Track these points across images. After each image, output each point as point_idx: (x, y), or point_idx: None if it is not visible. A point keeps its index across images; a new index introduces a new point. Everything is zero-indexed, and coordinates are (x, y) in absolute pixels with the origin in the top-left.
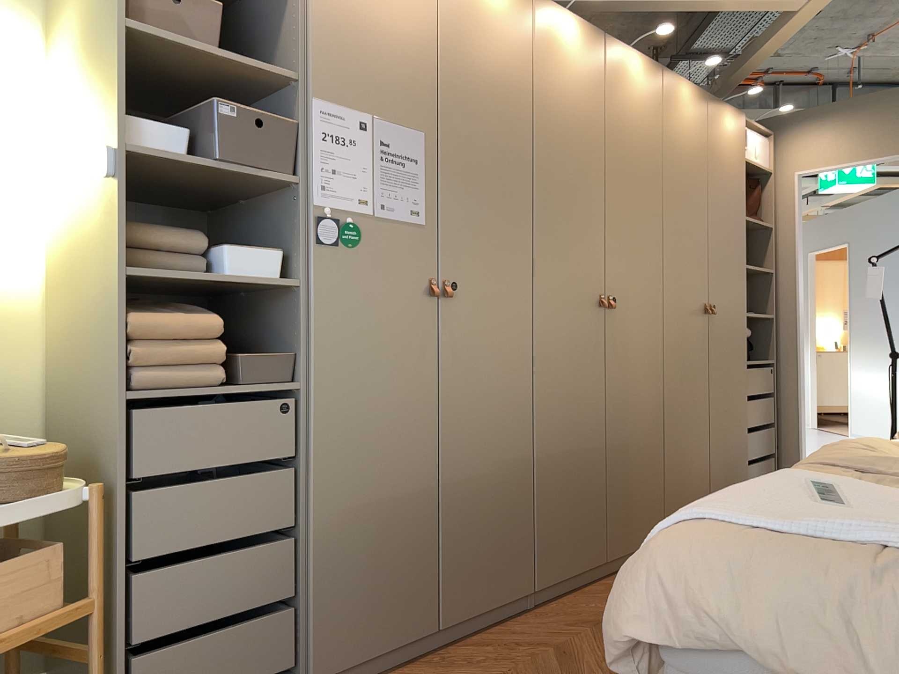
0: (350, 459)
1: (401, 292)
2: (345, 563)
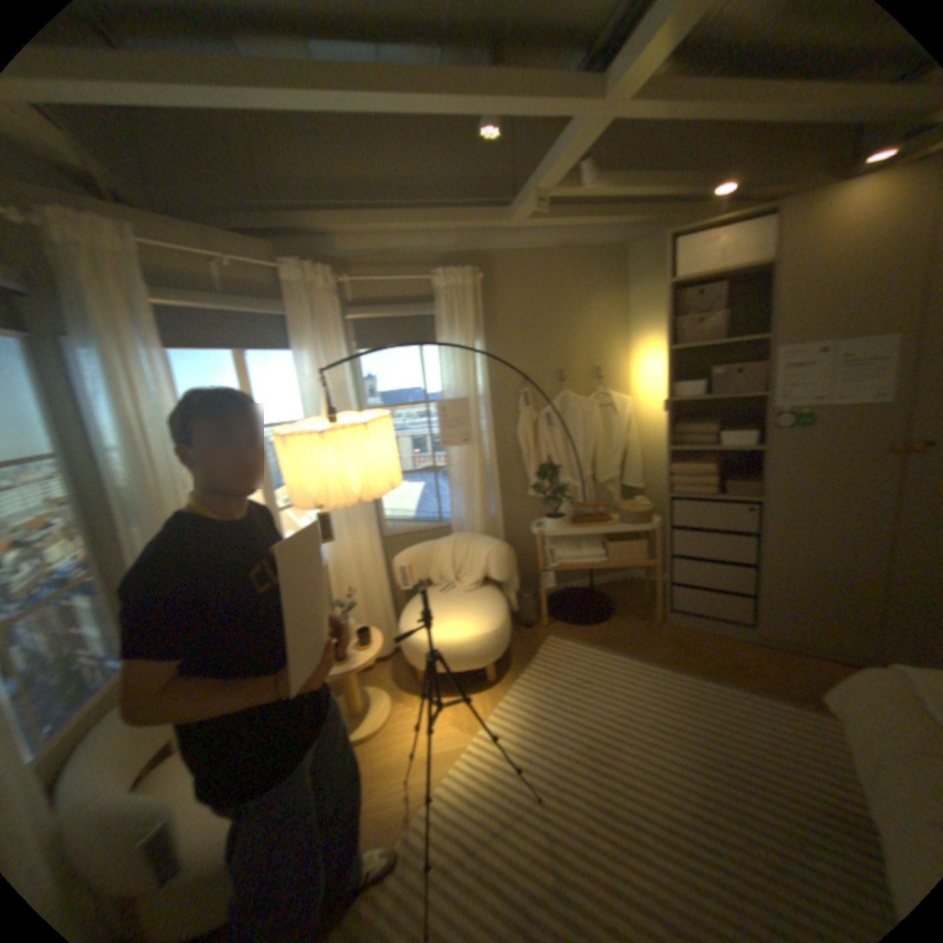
0: (805, 543)
1: (866, 451)
2: (796, 594)
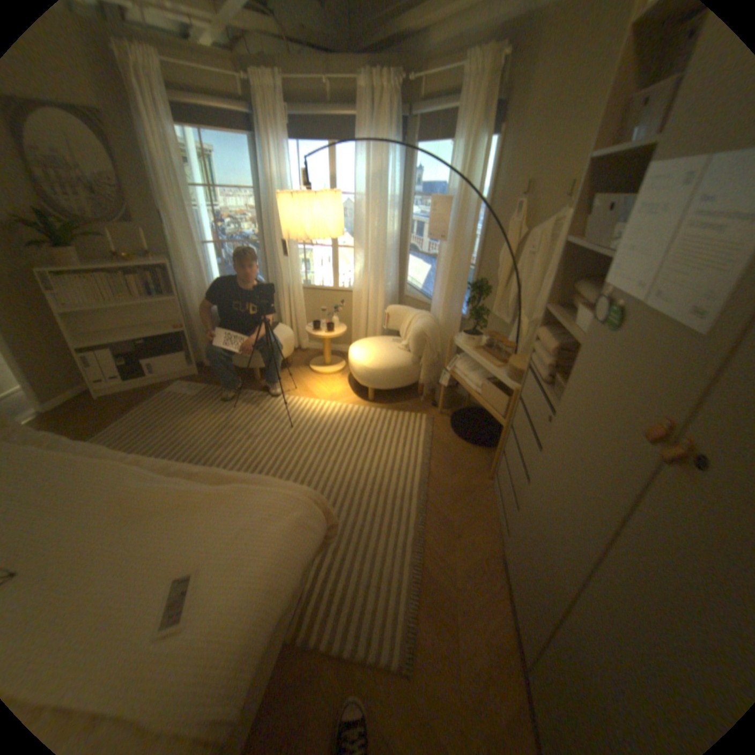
0: (550, 492)
1: (636, 413)
2: (527, 538)
